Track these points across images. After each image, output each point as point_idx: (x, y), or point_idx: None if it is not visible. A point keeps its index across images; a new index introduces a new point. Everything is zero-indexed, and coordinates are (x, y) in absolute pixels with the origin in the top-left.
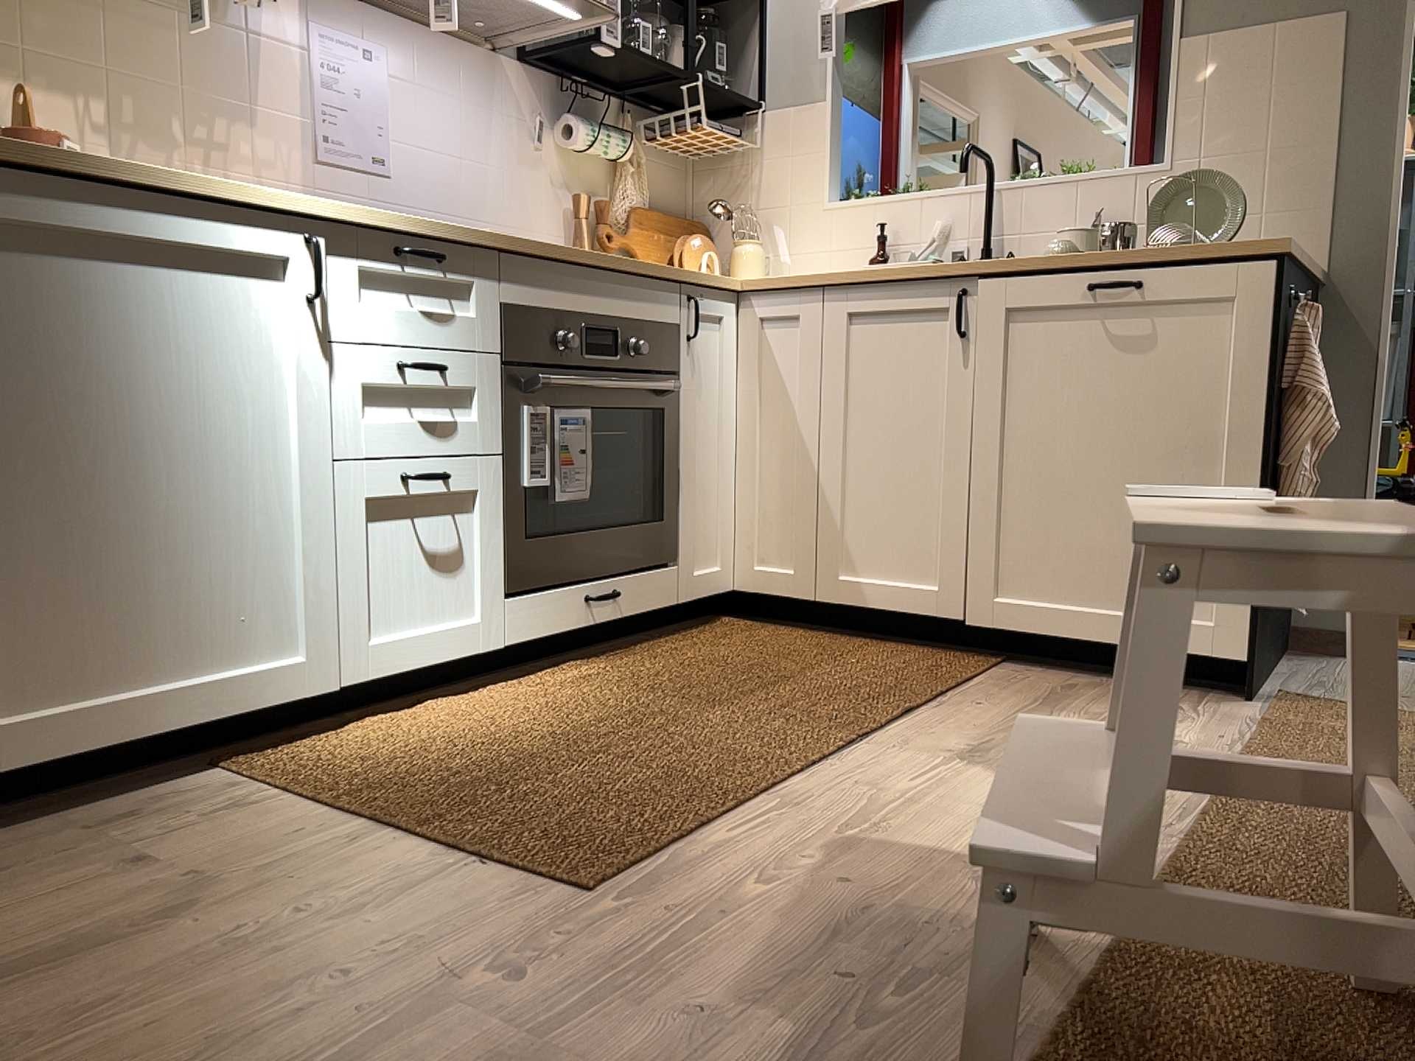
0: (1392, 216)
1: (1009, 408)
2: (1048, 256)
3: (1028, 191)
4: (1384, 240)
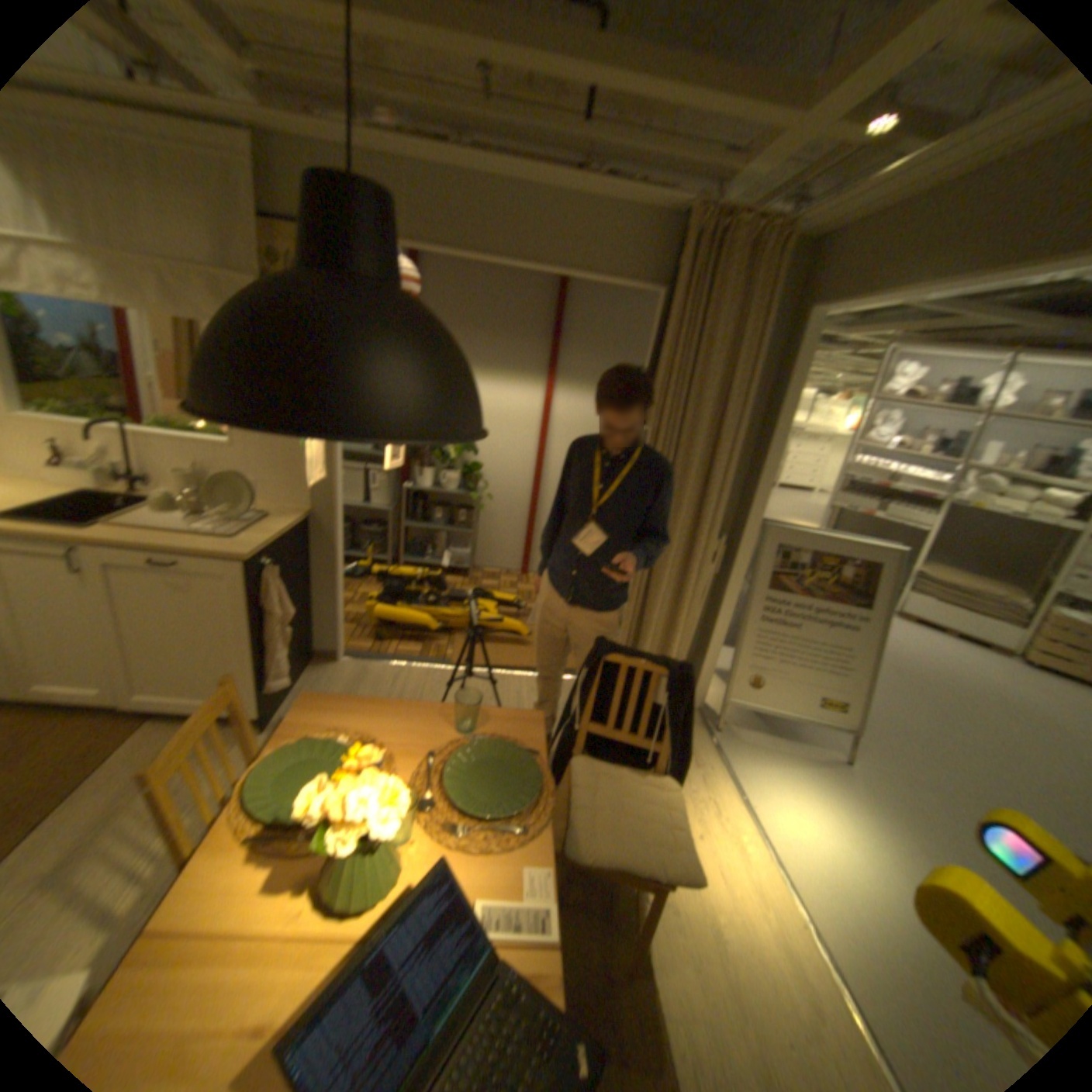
0: (337, 491)
1: (115, 614)
2: (123, 538)
3: (153, 440)
4: (334, 501)
